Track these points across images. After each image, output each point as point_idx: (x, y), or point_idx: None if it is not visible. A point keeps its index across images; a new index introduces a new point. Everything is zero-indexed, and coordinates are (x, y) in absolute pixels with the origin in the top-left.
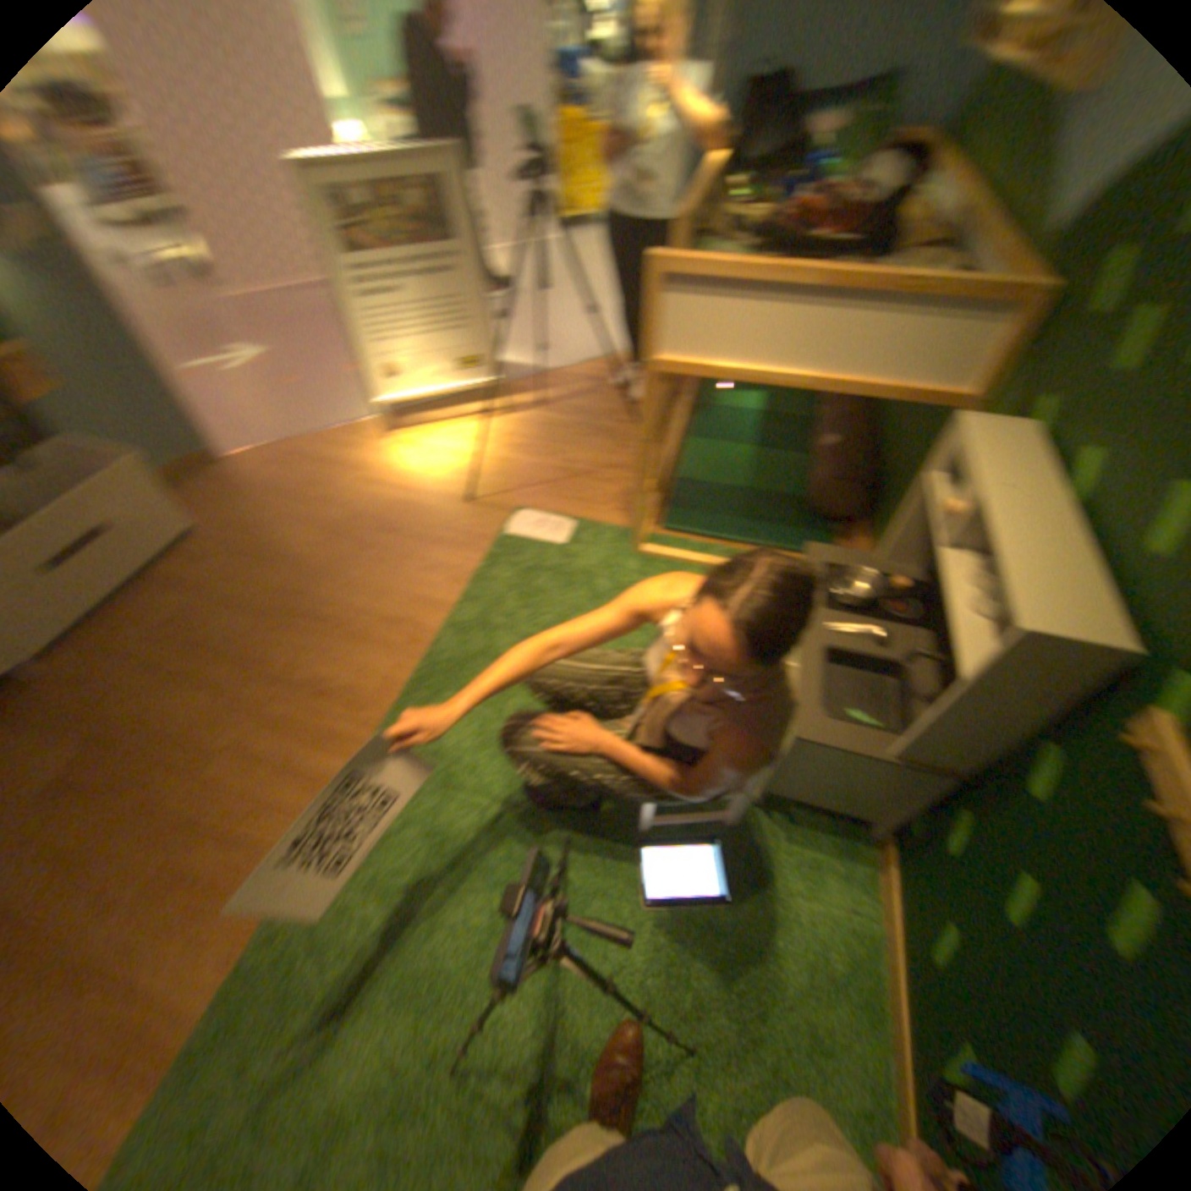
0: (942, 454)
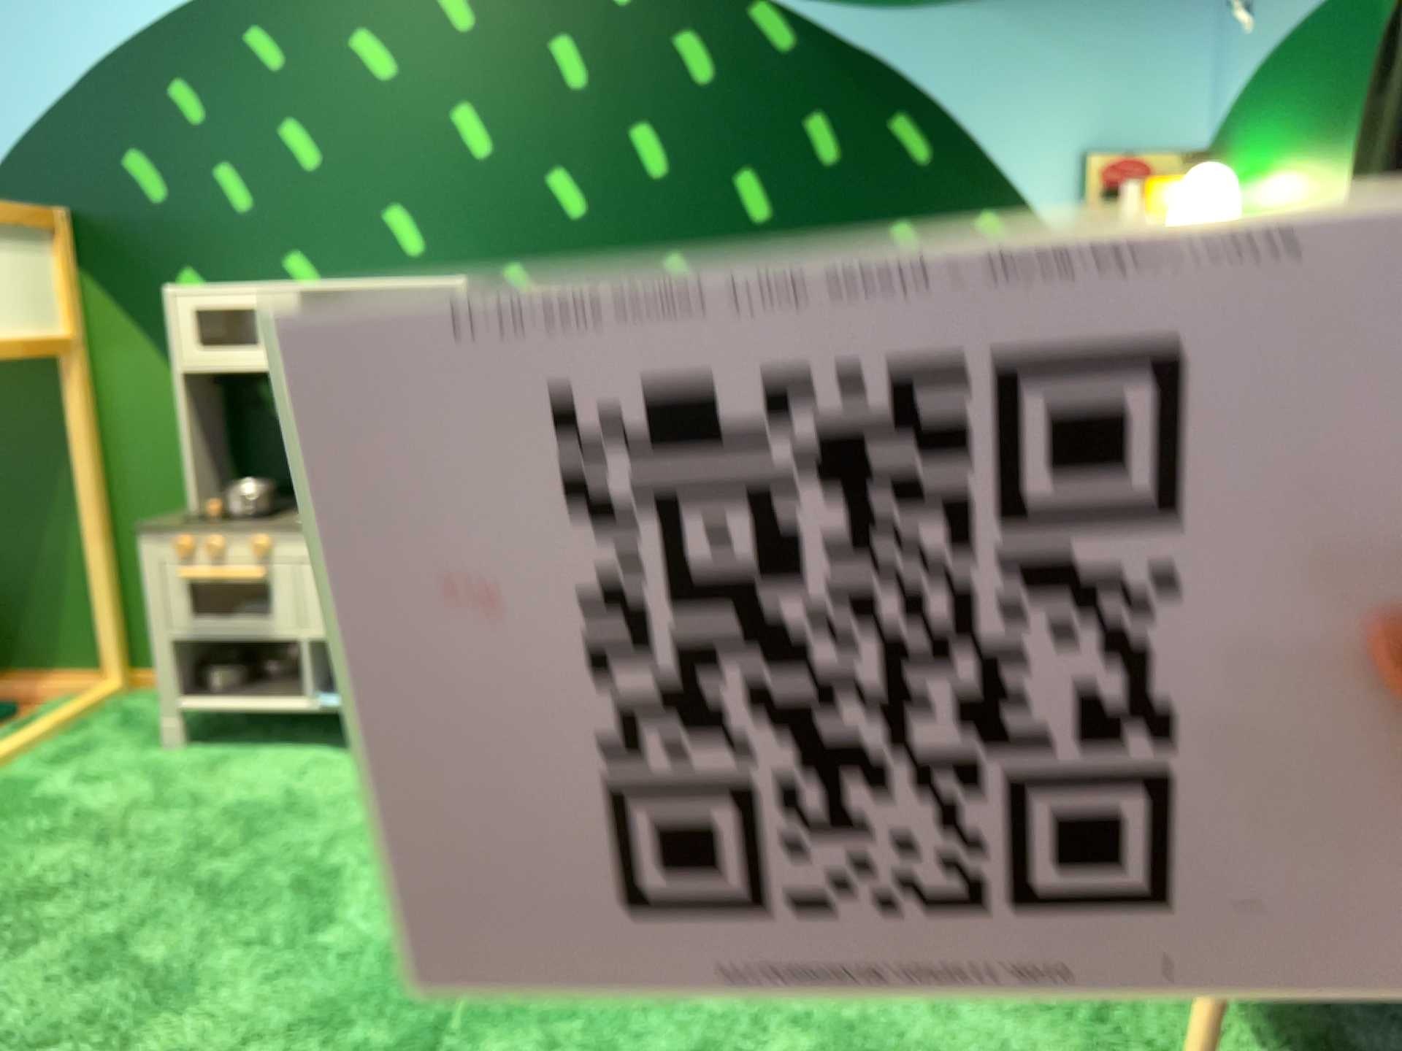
0: (170, 334)
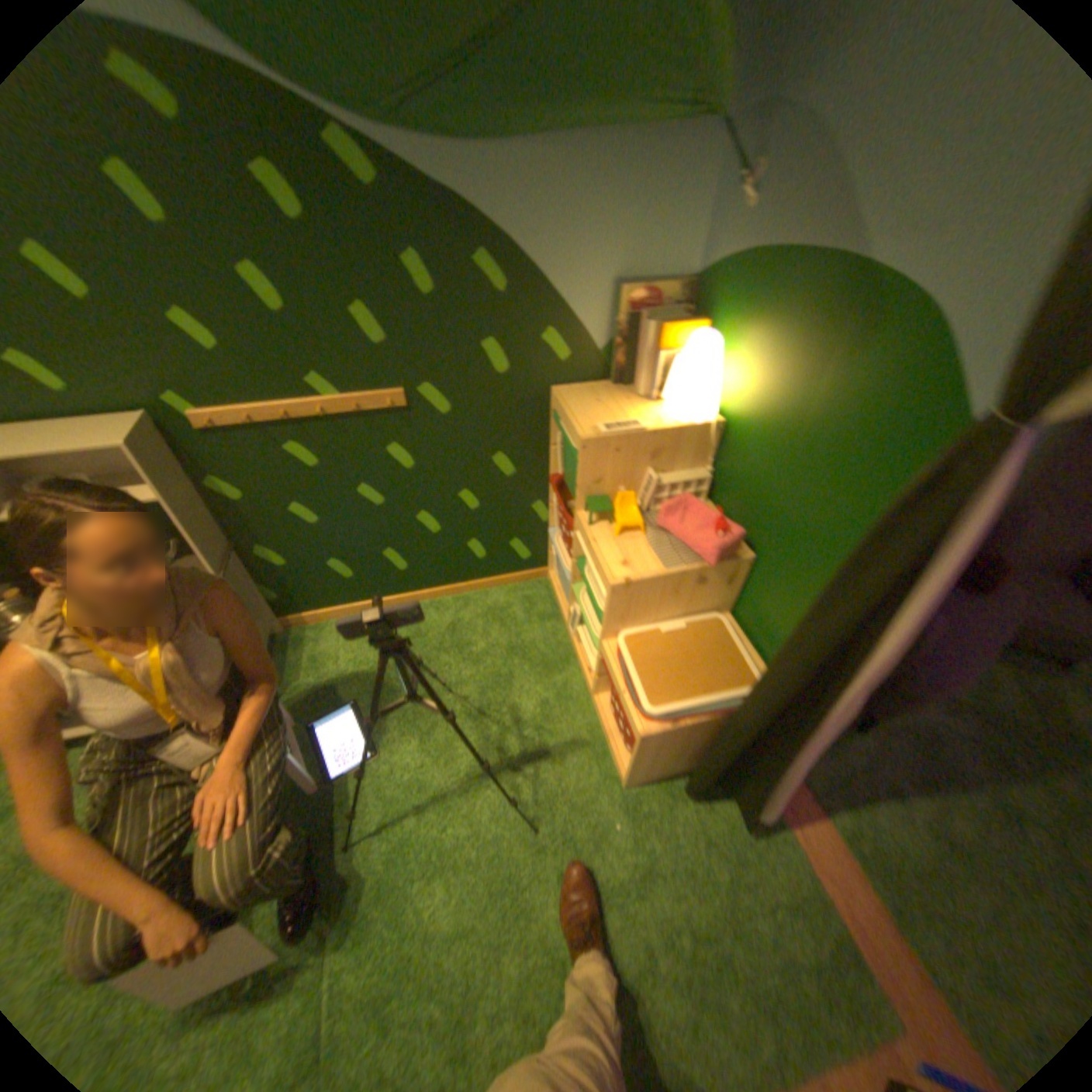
0: None
